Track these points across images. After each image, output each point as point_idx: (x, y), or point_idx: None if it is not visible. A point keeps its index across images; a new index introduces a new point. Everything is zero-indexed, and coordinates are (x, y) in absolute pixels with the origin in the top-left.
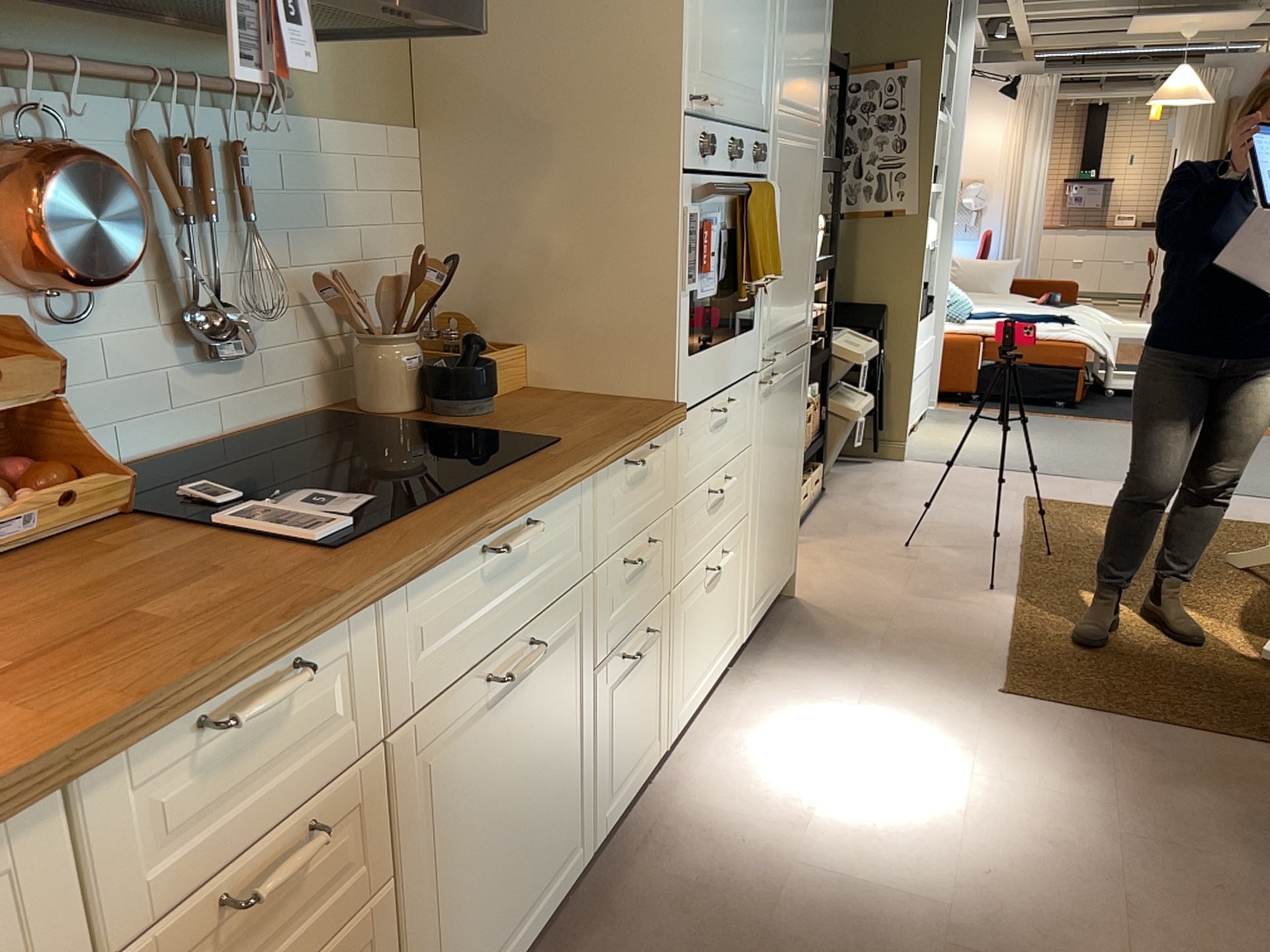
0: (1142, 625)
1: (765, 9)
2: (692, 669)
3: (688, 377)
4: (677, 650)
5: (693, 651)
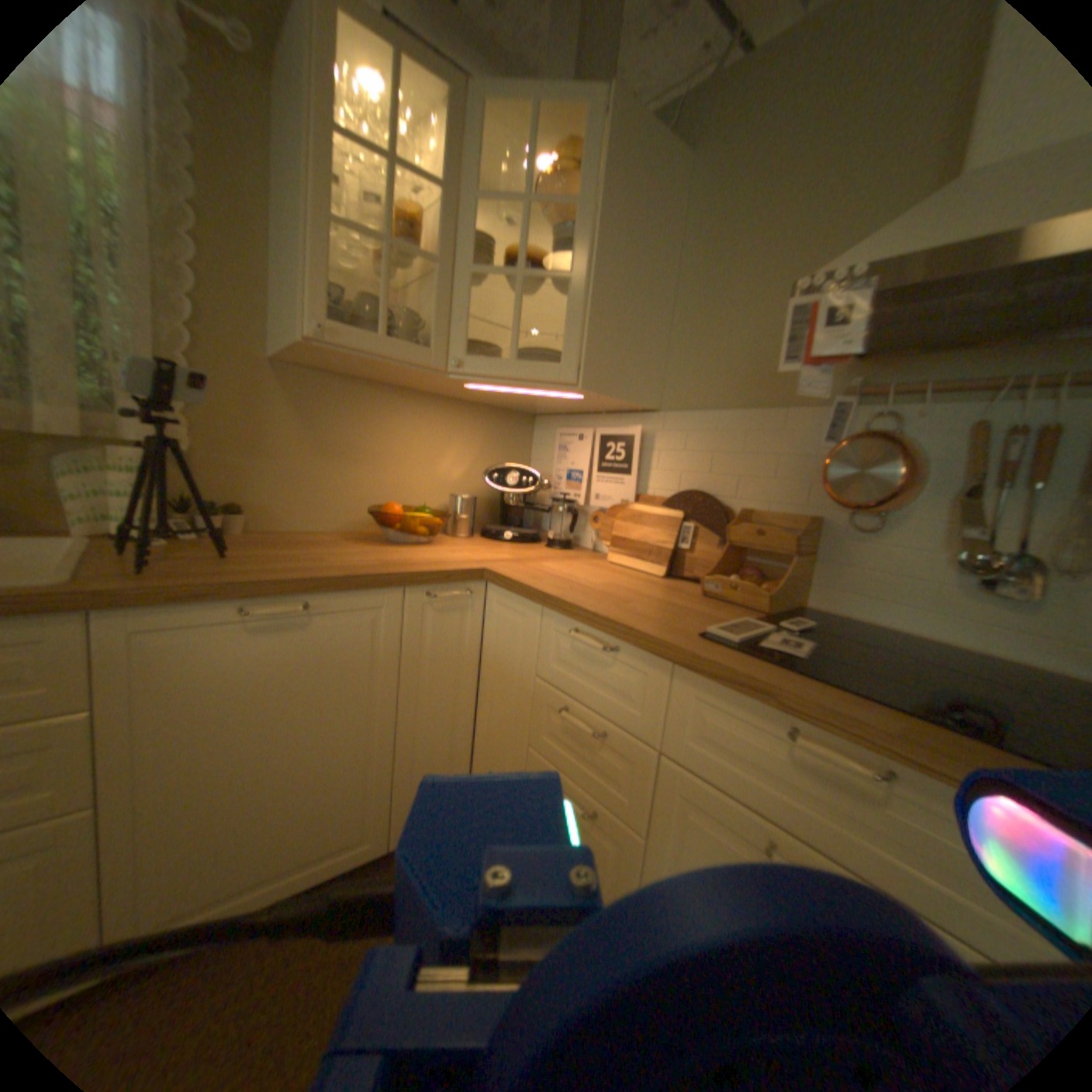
0: None
1: None
2: None
3: None
4: None
5: None
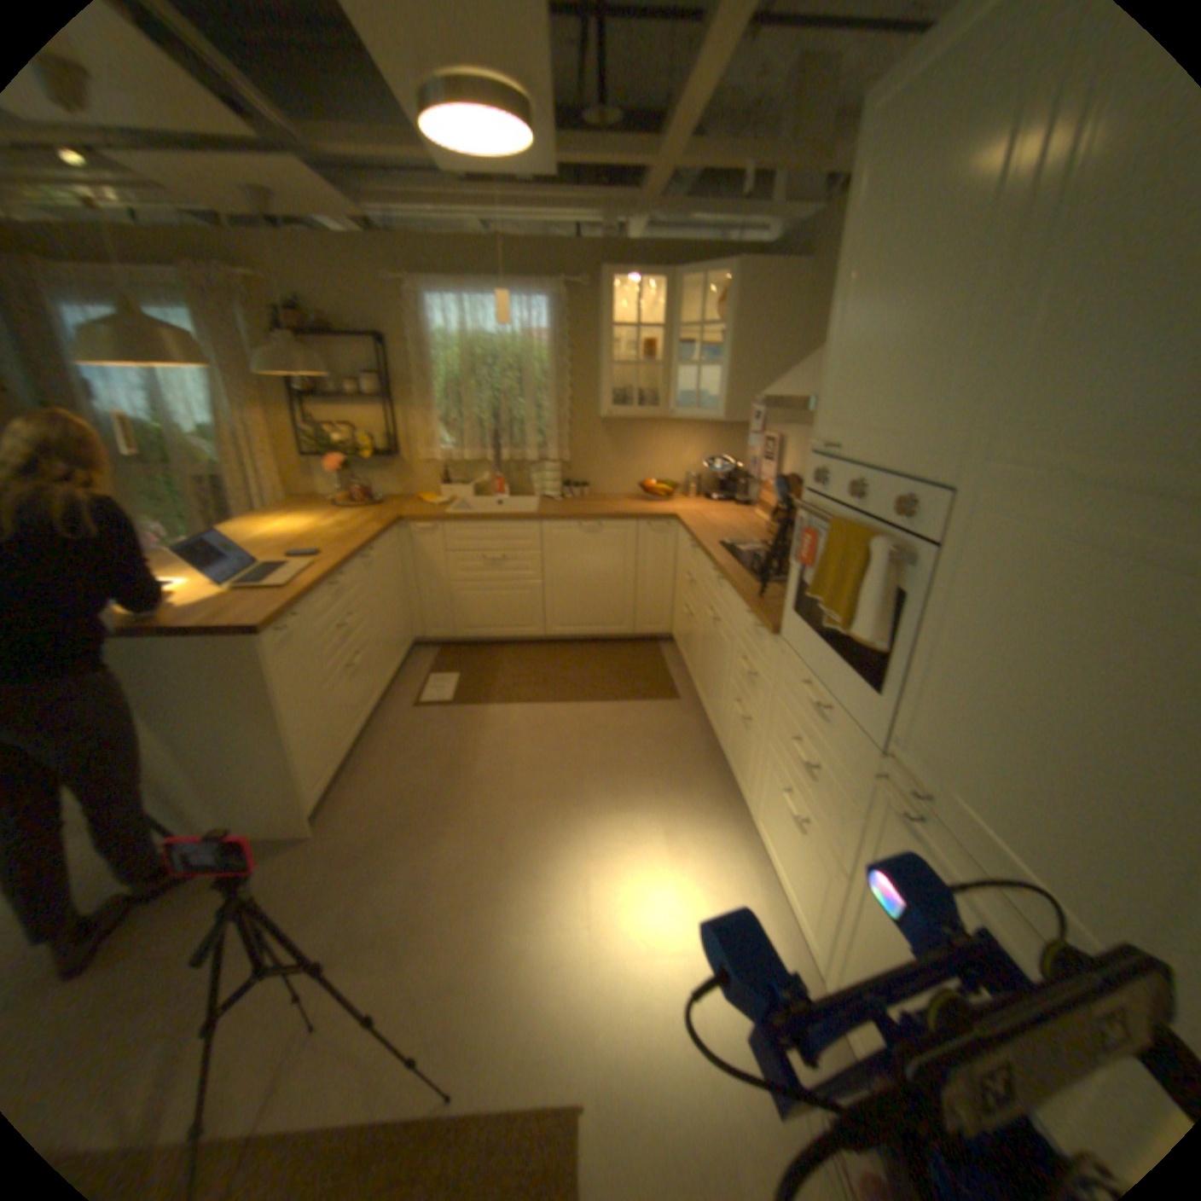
0: None
1: (960, 323)
2: (771, 830)
3: (790, 625)
4: (765, 787)
5: (773, 819)
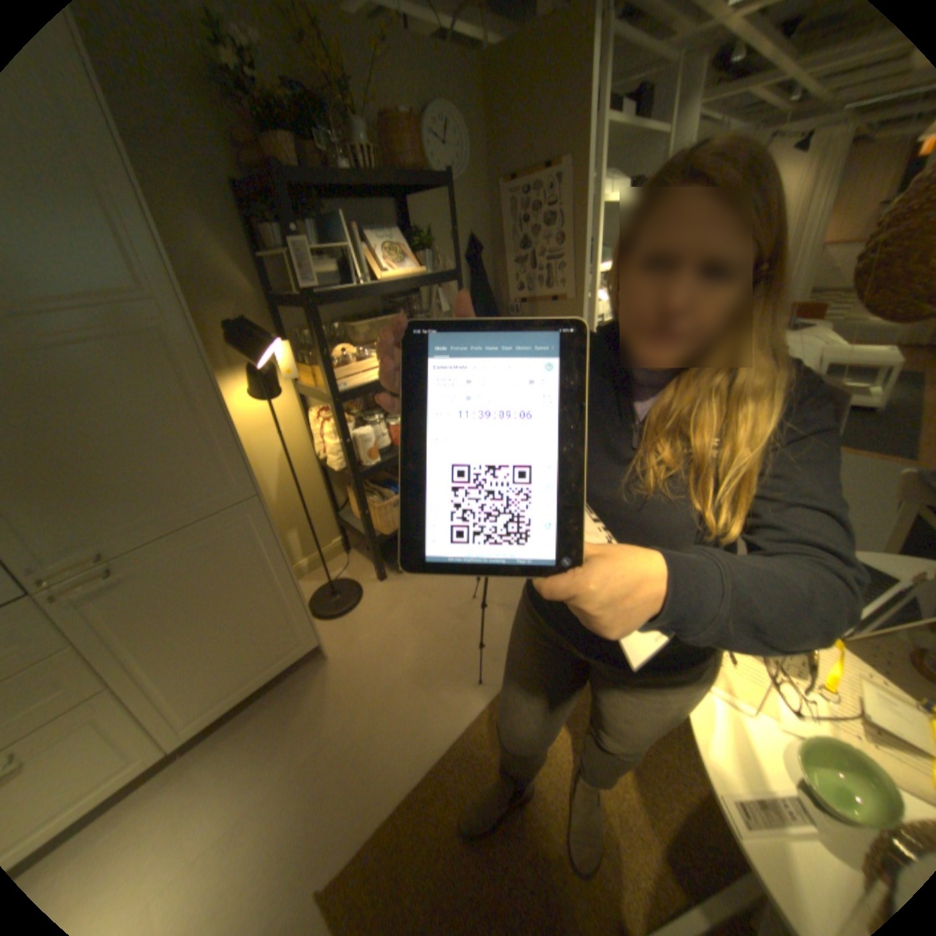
0: (566, 810)
1: None
2: None
3: None
4: None
5: None
